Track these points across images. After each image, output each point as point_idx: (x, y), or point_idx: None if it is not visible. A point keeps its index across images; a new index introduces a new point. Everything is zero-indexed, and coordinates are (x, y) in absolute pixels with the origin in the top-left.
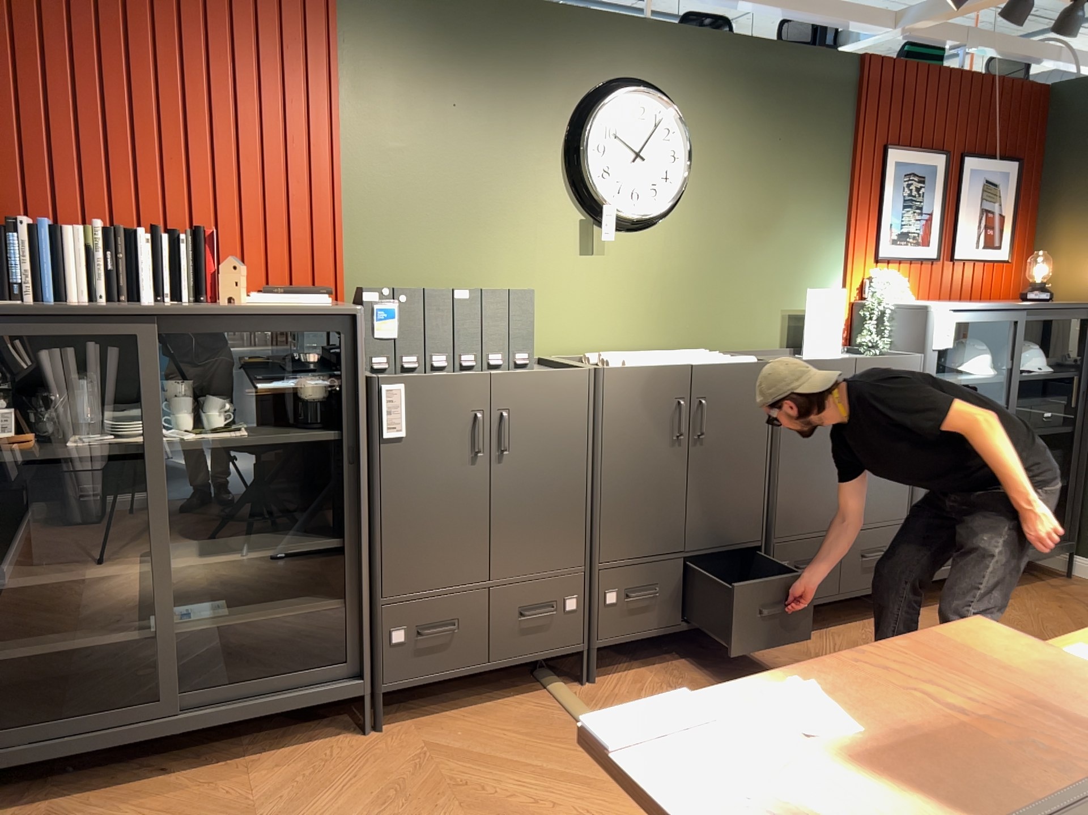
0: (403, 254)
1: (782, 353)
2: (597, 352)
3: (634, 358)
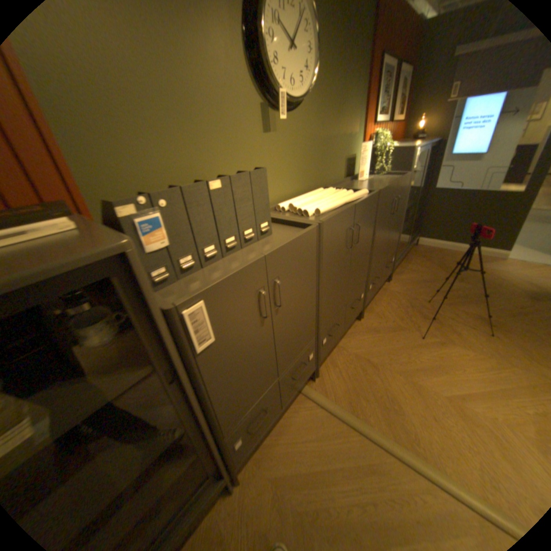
0: (131, 148)
1: (347, 180)
2: (278, 201)
3: (318, 206)
